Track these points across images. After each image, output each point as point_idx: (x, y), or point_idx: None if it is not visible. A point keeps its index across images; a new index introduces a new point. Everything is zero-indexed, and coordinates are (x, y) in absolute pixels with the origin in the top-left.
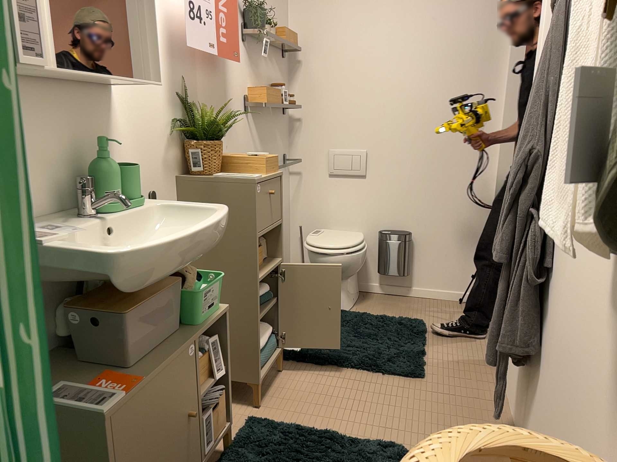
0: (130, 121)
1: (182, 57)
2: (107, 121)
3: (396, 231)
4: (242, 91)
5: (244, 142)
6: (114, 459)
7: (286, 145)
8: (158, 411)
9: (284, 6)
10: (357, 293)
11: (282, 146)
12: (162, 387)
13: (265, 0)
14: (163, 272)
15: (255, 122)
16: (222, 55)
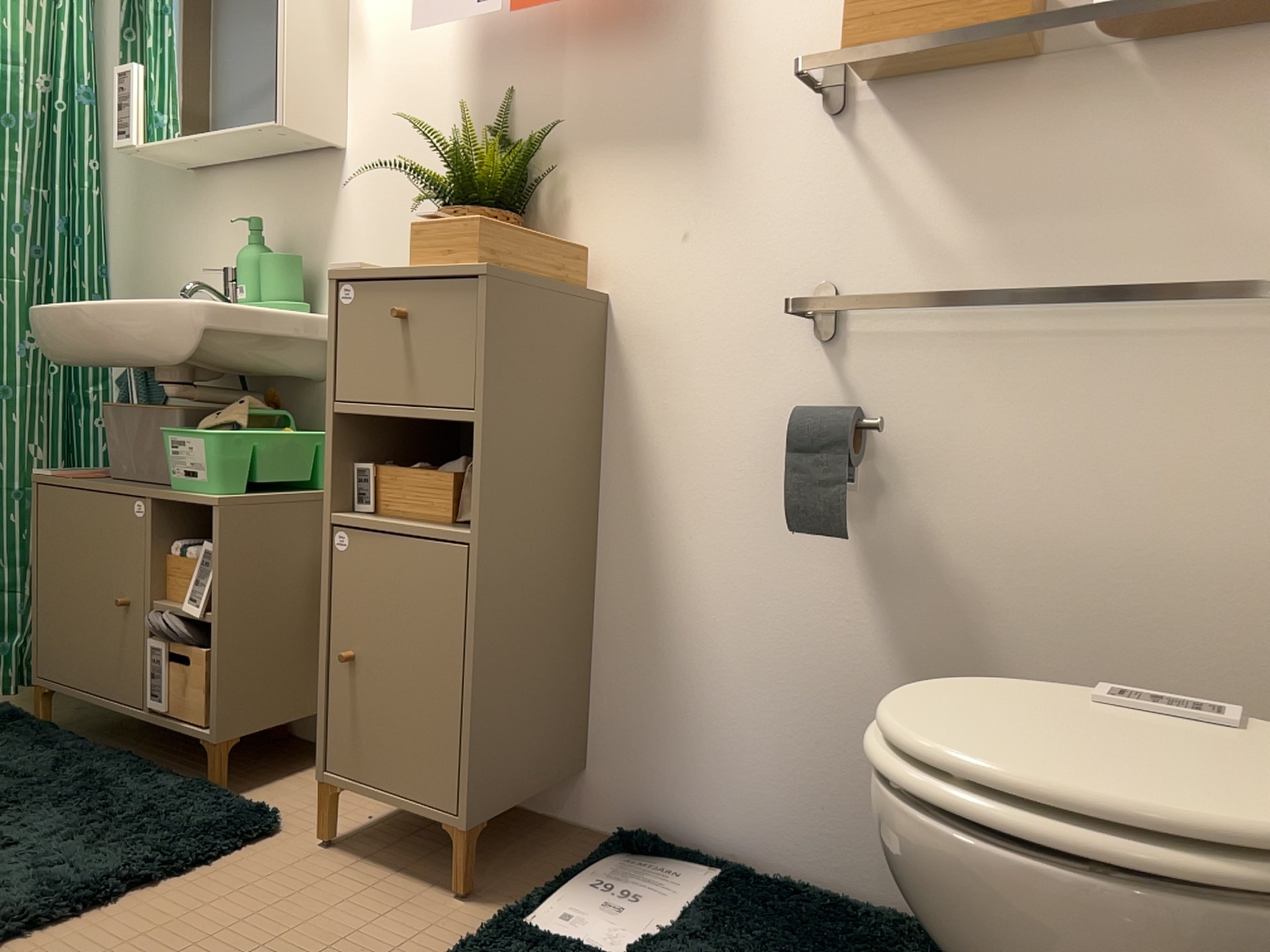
0: (373, 200)
1: (516, 52)
2: (335, 204)
3: None
4: (807, 51)
5: (799, 218)
6: (47, 528)
7: None
8: (95, 536)
9: None
10: None
11: None
12: (103, 513)
13: None
14: (67, 351)
15: (909, 140)
16: (531, 7)
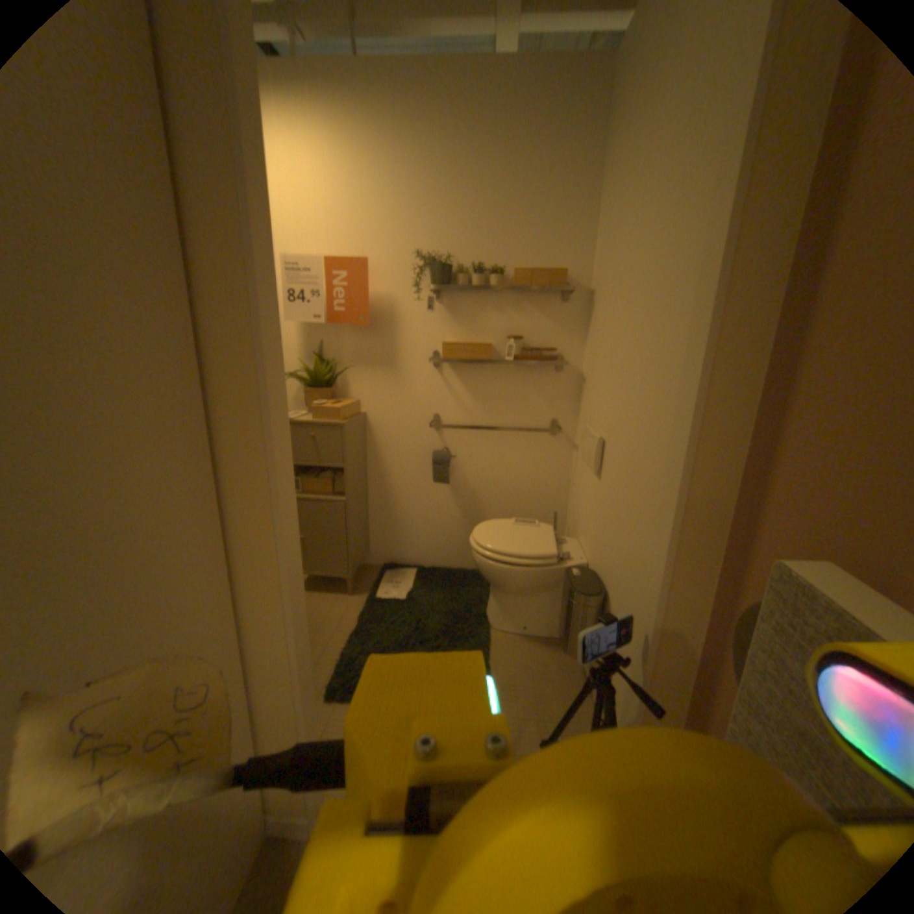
0: None
1: (322, 323)
2: None
3: (591, 580)
4: (430, 344)
5: (429, 393)
6: None
7: (563, 407)
8: None
9: (581, 224)
10: (548, 628)
11: (547, 407)
12: None
13: (506, 235)
14: None
15: (460, 375)
16: (335, 318)
